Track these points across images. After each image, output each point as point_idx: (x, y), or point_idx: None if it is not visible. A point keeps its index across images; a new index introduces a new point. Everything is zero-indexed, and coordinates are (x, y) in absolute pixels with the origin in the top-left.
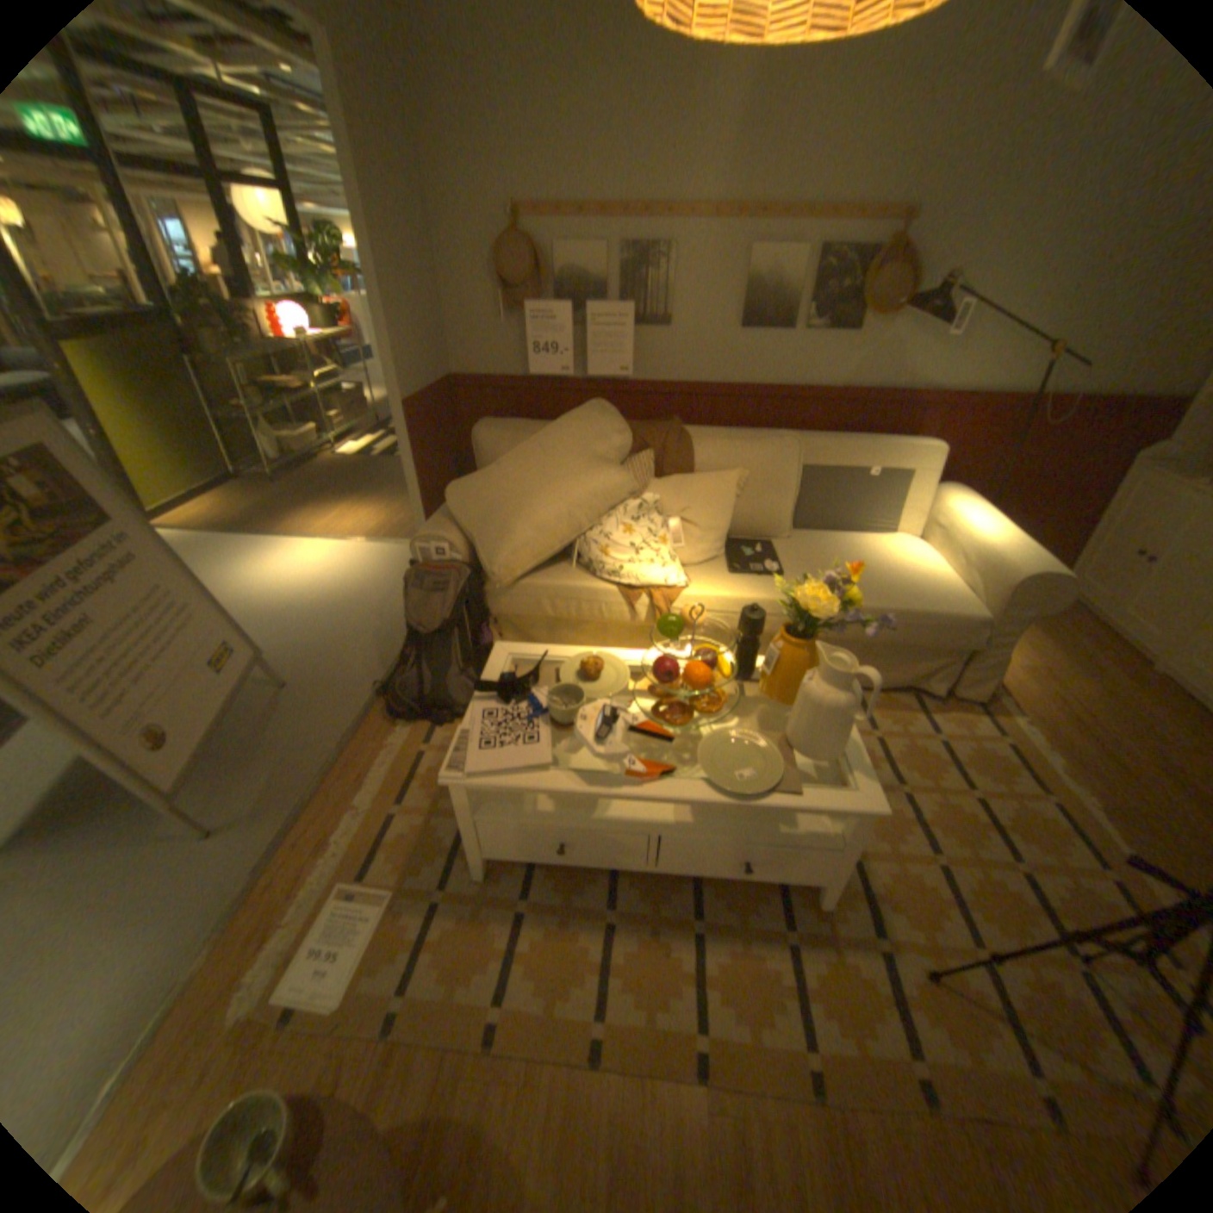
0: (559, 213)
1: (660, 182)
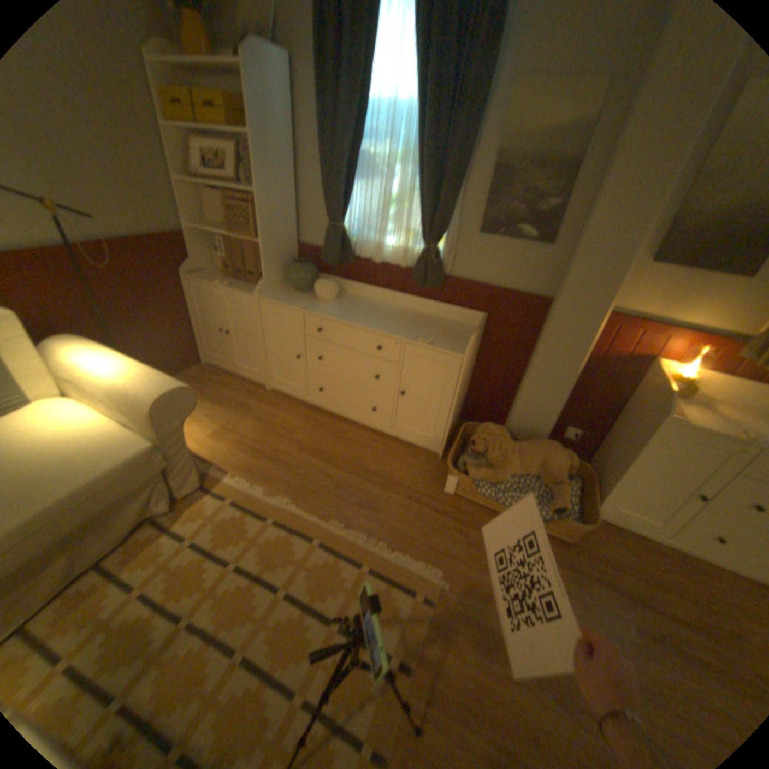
0: None
1: None
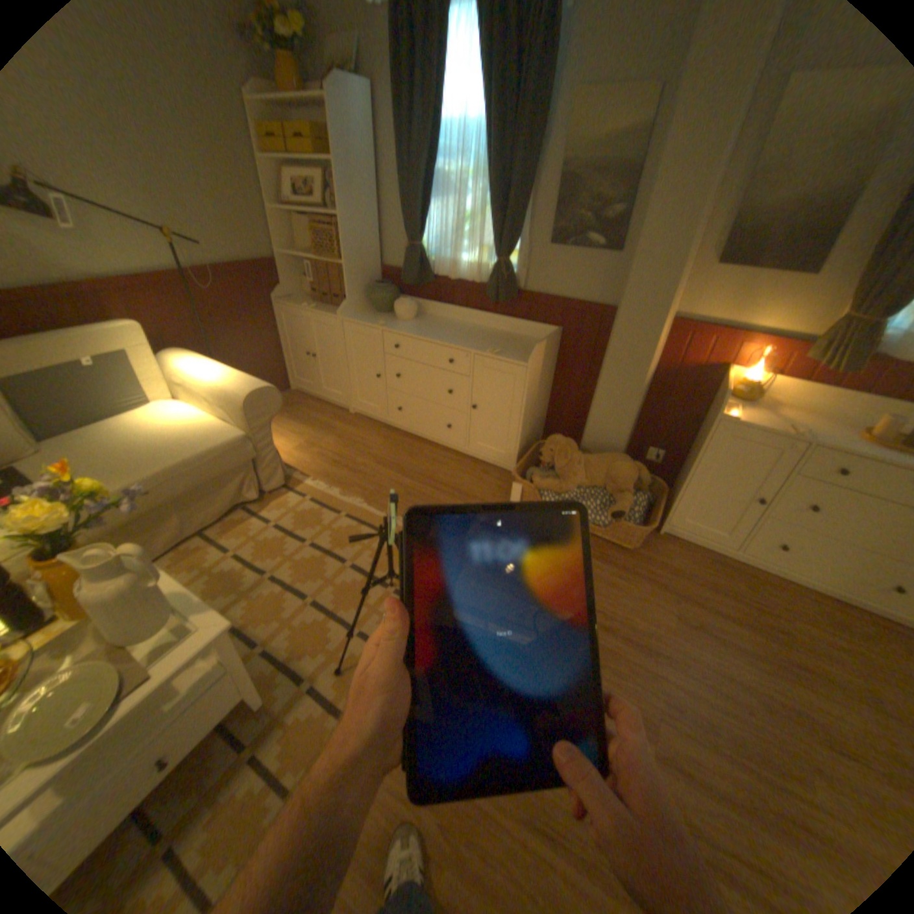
0: None
1: None
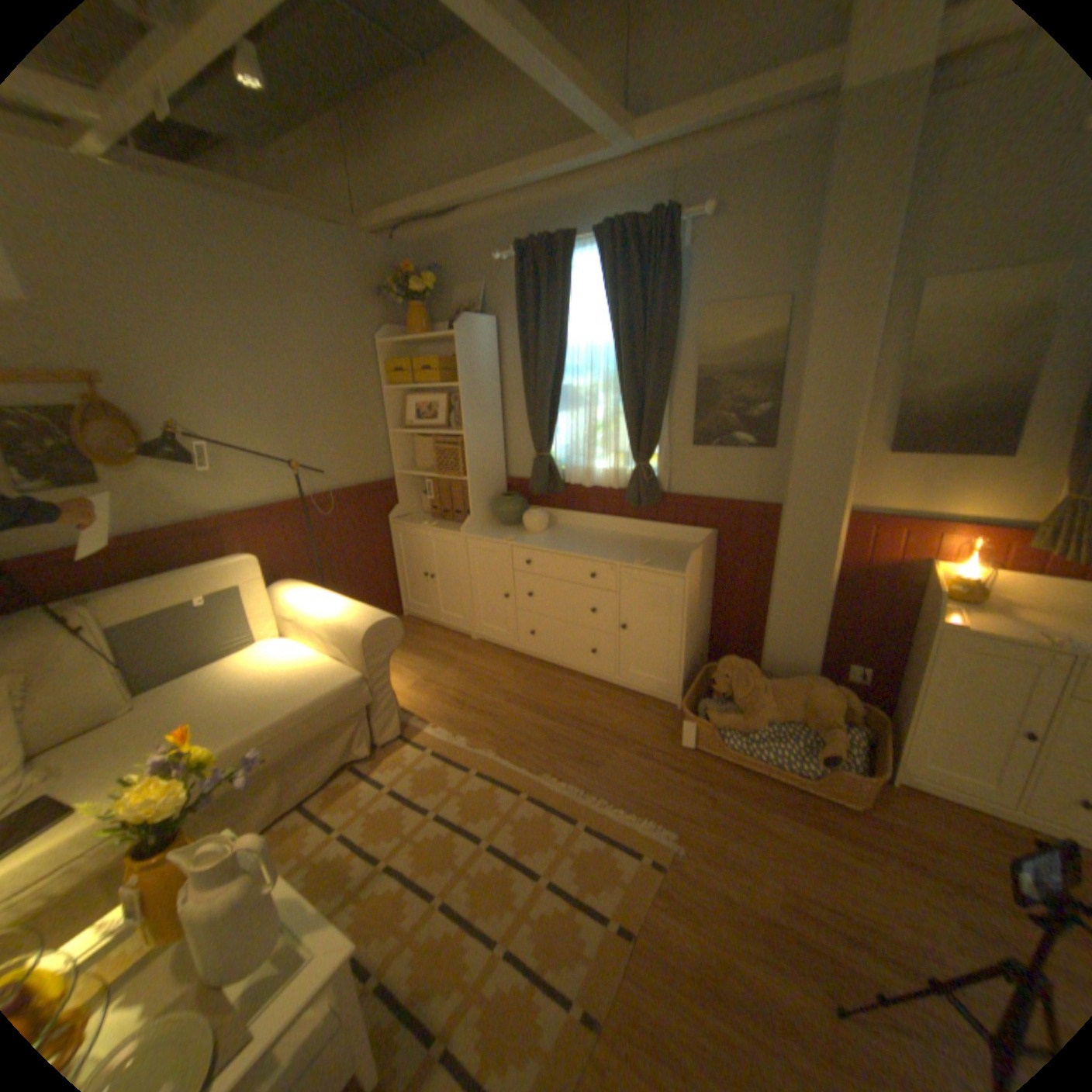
0: None
1: None
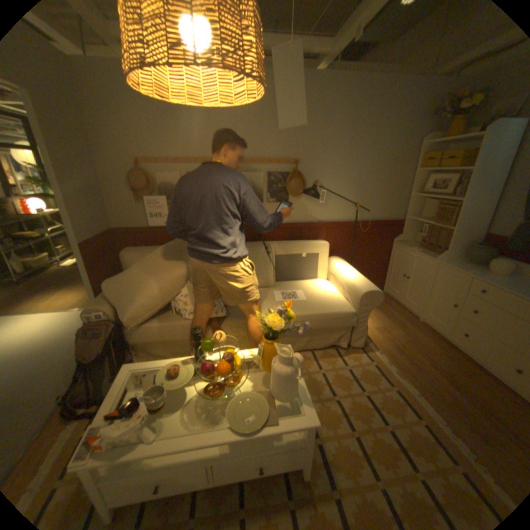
0: (156, 161)
1: (199, 150)
